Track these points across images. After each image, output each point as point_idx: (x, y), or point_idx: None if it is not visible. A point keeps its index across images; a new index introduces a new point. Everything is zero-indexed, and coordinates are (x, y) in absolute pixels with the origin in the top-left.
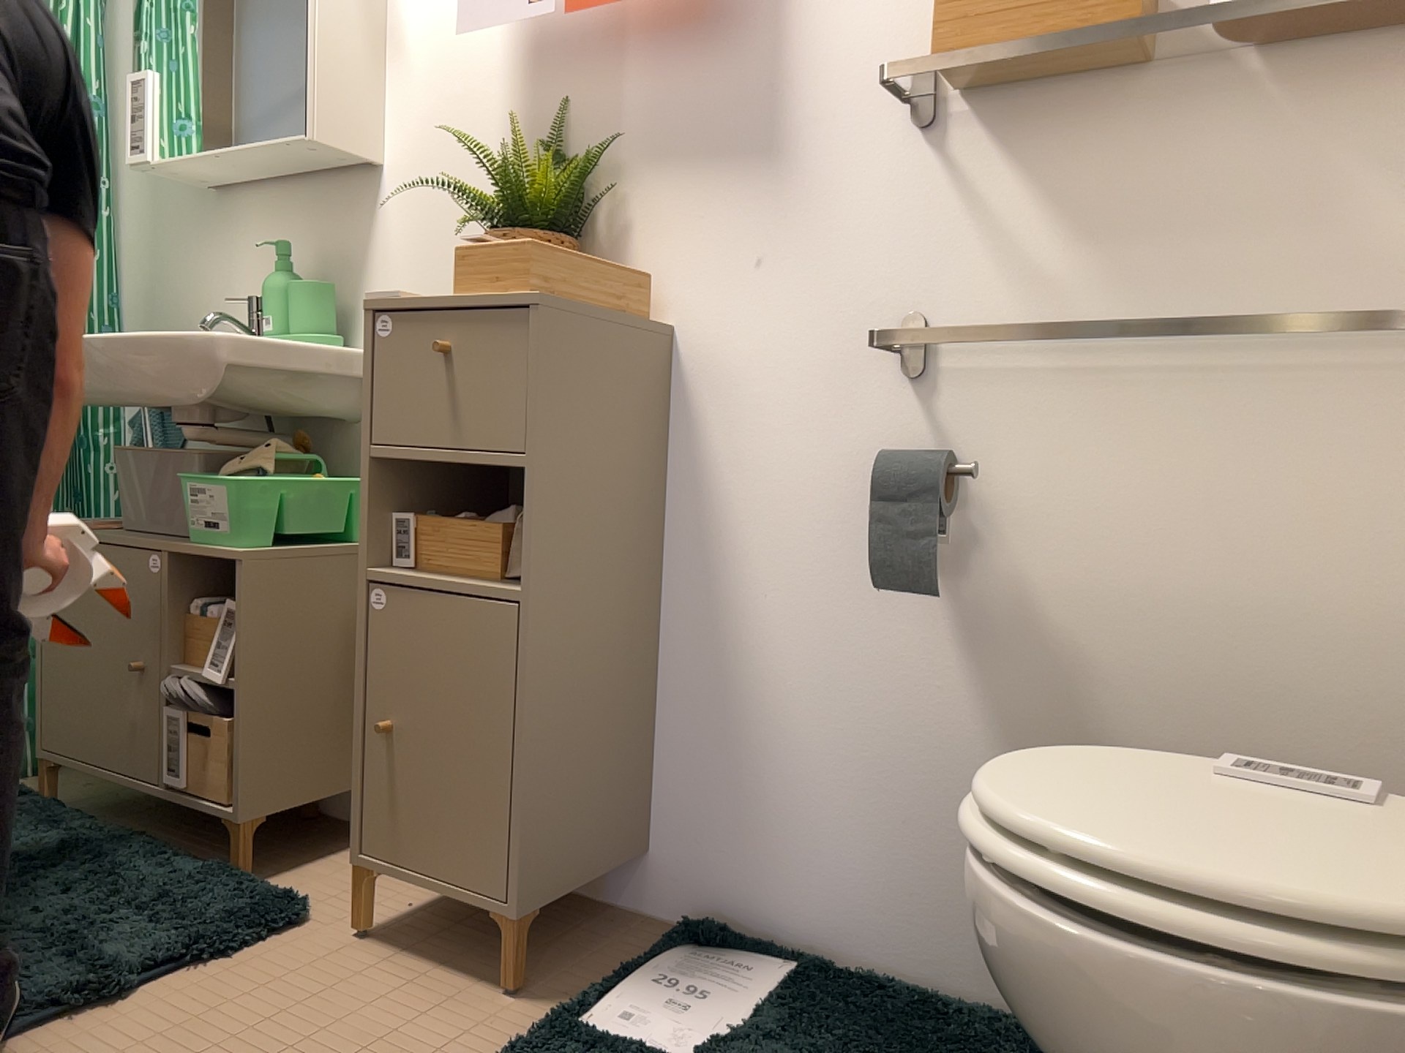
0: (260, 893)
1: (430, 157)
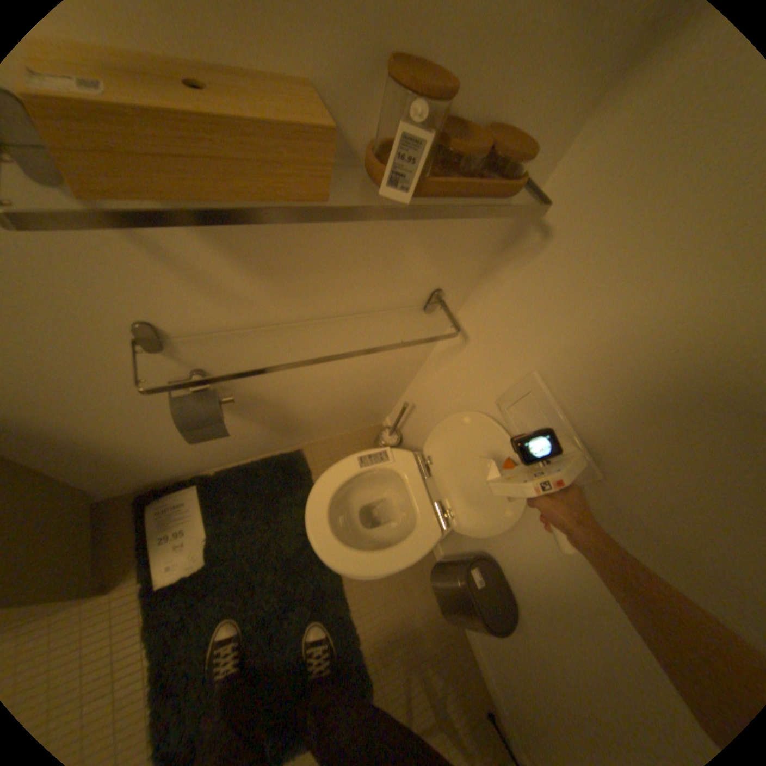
0: None
1: None
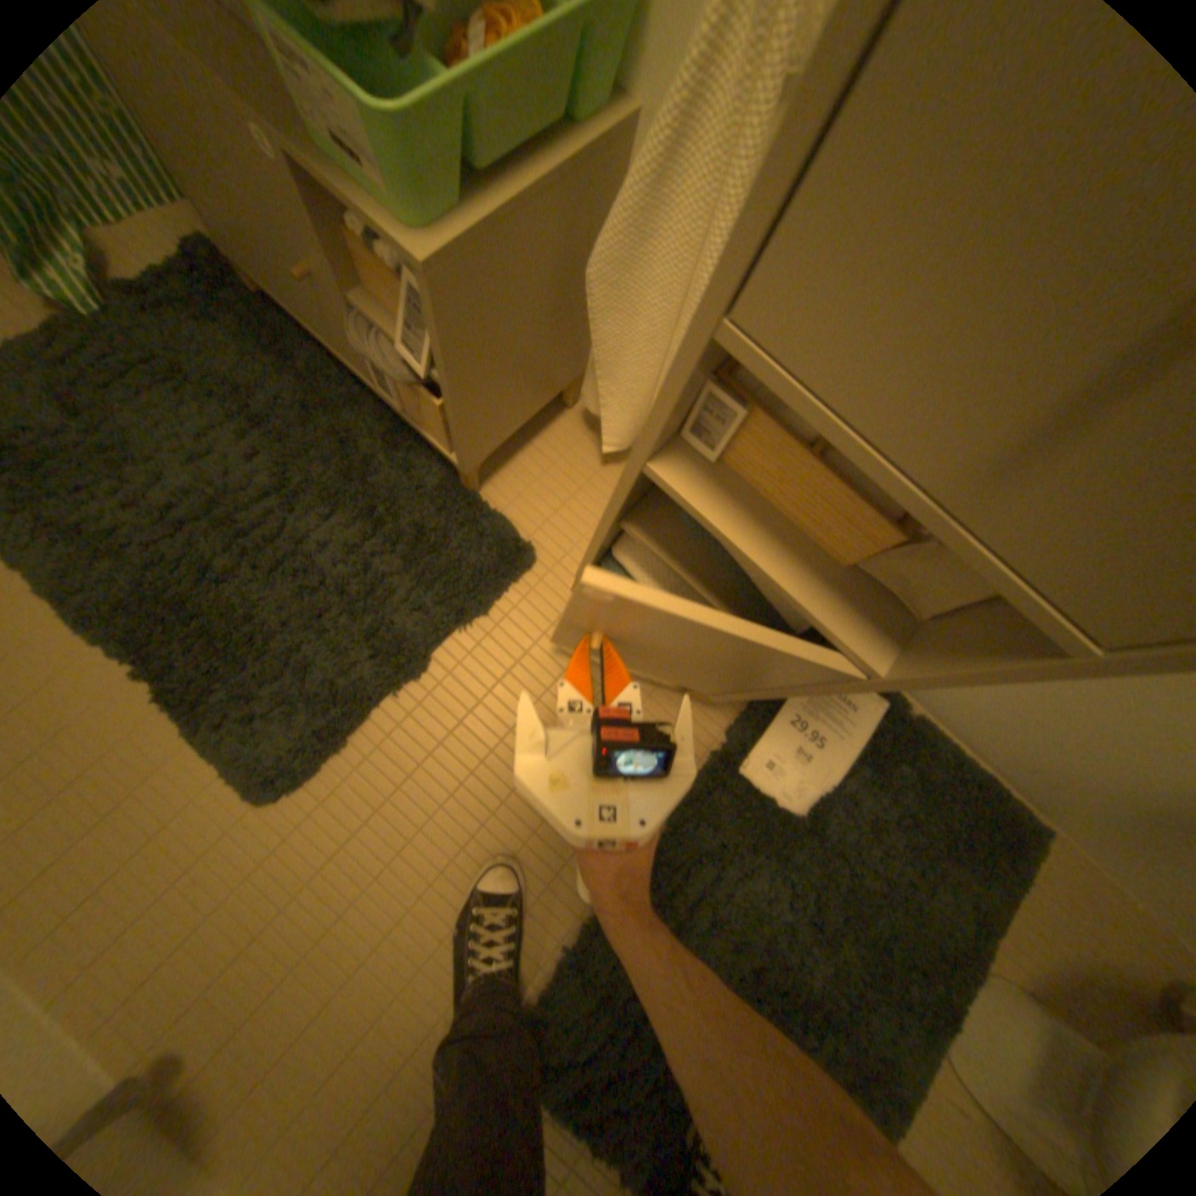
0: (499, 541)
1: None
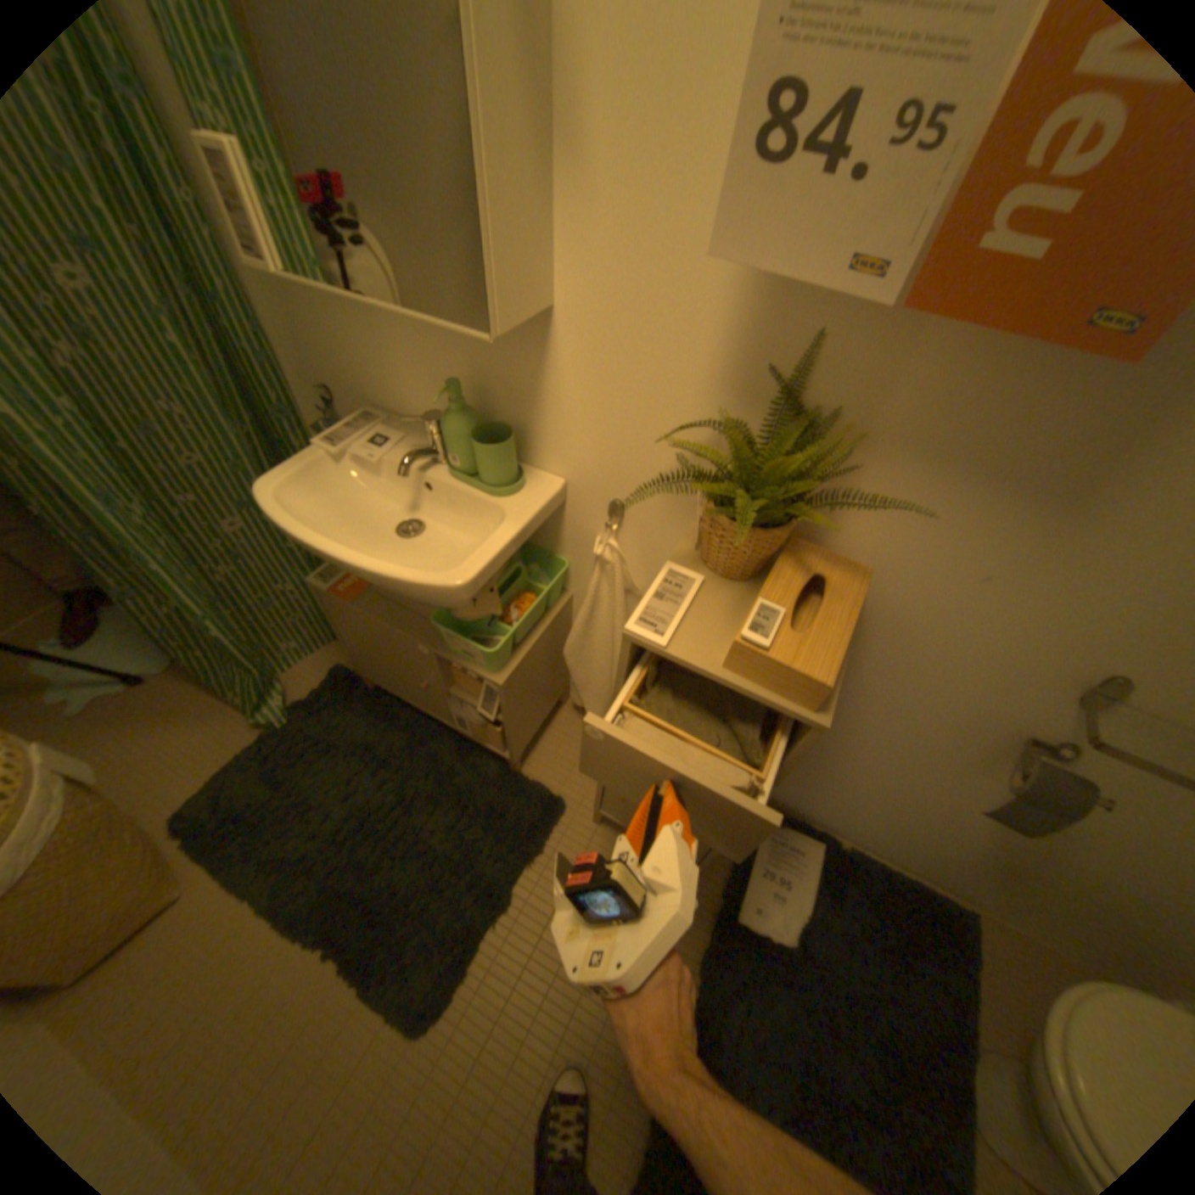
0: (540, 801)
1: (619, 320)
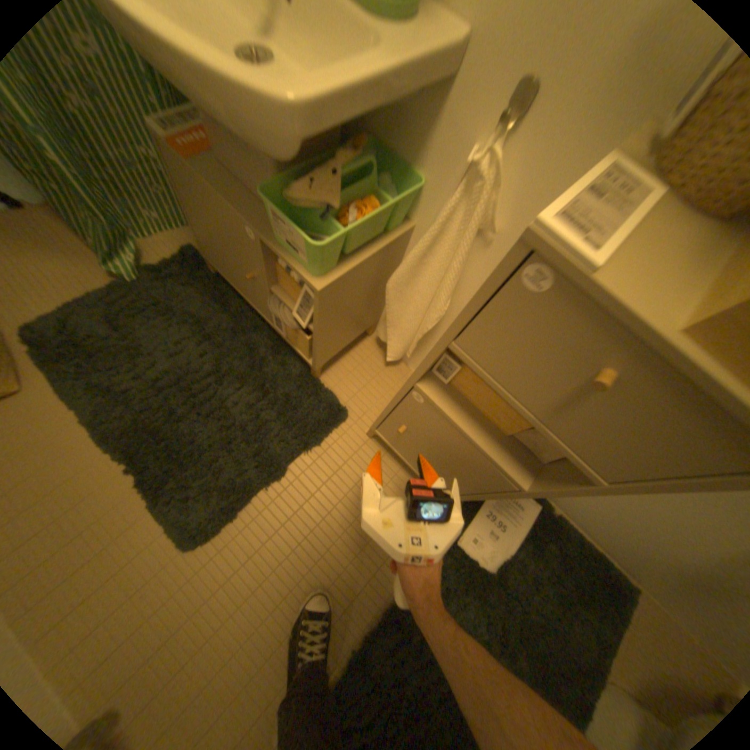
0: (329, 405)
1: None
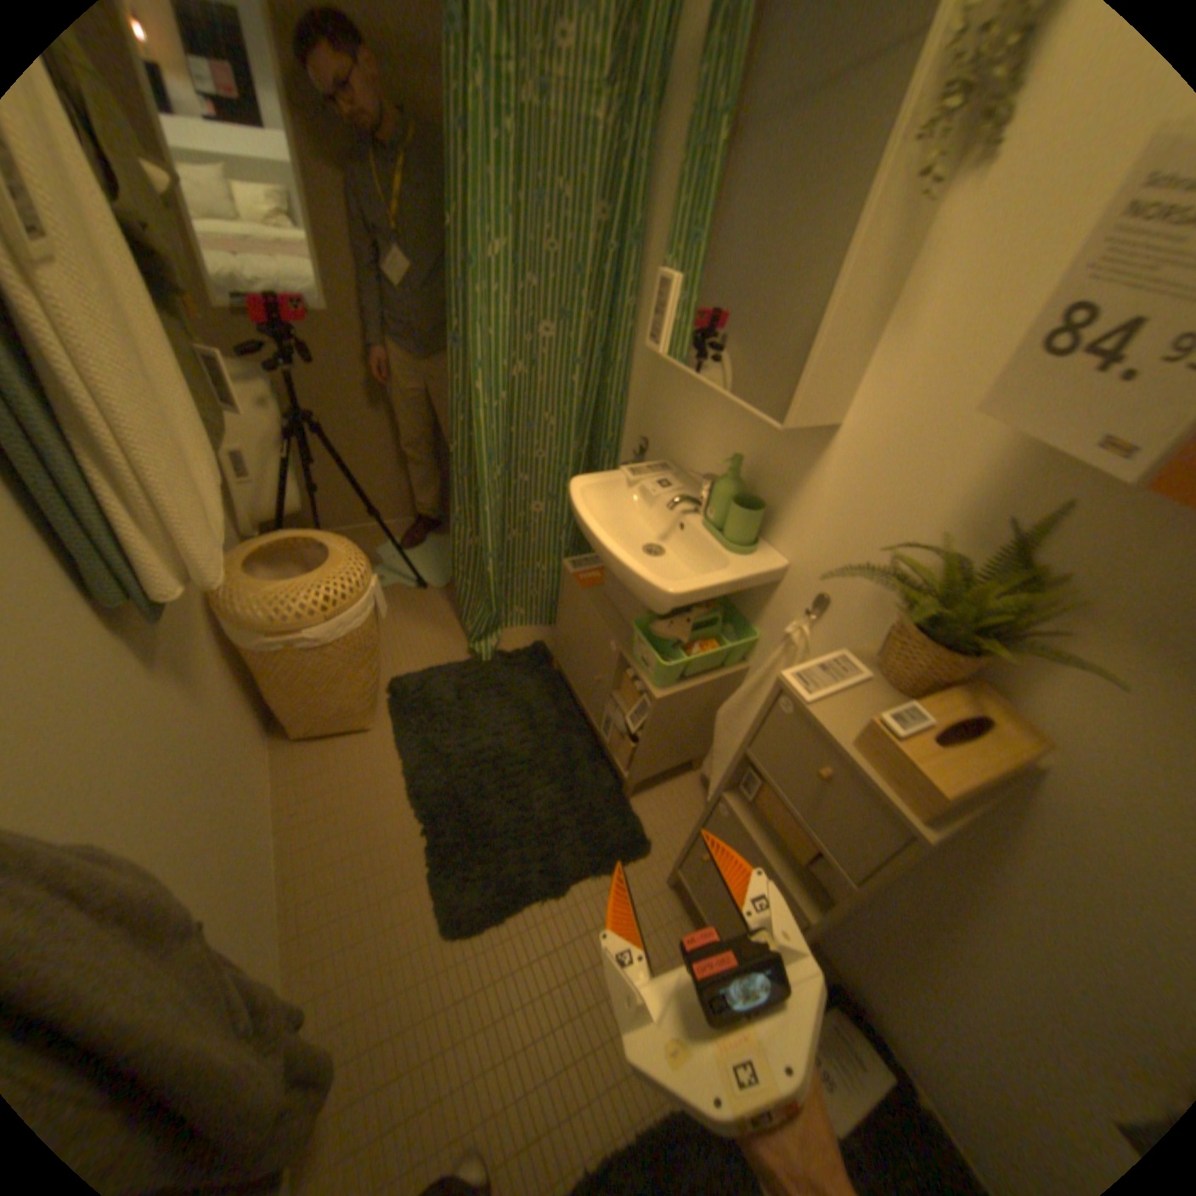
0: (633, 833)
1: (890, 448)
